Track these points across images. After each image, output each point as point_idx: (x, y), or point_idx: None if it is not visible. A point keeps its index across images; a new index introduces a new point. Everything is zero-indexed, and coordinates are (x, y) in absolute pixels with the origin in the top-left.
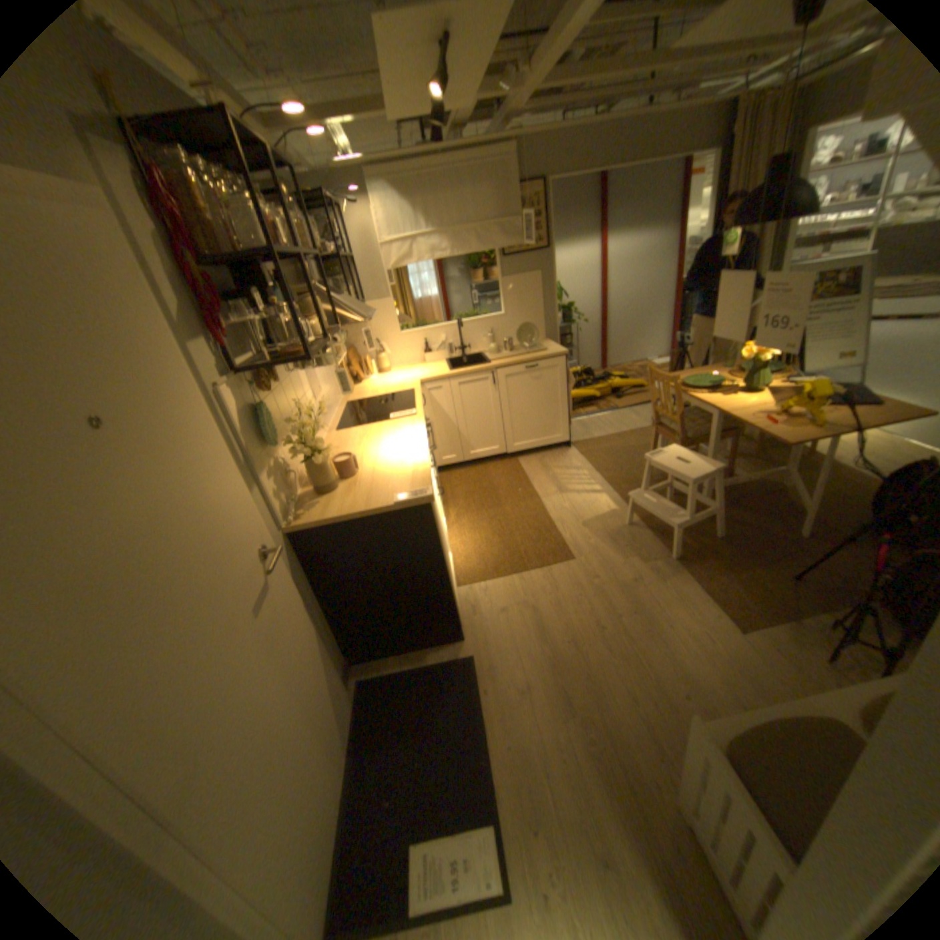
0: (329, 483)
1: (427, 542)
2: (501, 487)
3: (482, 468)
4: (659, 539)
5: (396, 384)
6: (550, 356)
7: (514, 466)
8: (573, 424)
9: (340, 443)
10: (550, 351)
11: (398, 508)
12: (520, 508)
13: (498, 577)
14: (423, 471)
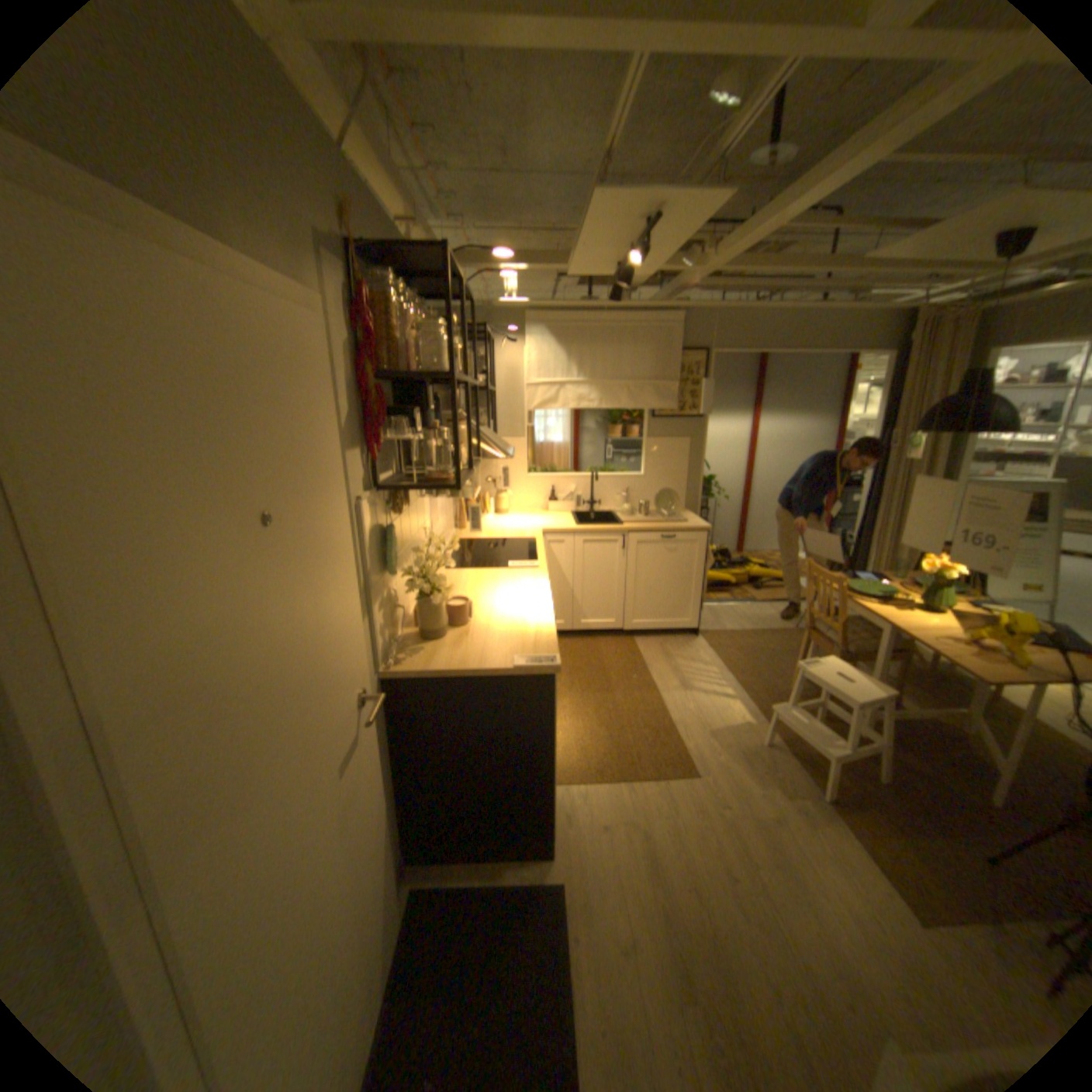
0: (436, 627)
1: (539, 720)
2: (613, 668)
3: (592, 641)
4: (808, 771)
5: (515, 528)
6: (687, 528)
7: (630, 646)
8: (702, 609)
9: (450, 583)
10: (689, 523)
11: (517, 672)
12: (634, 699)
13: (602, 782)
14: (547, 632)
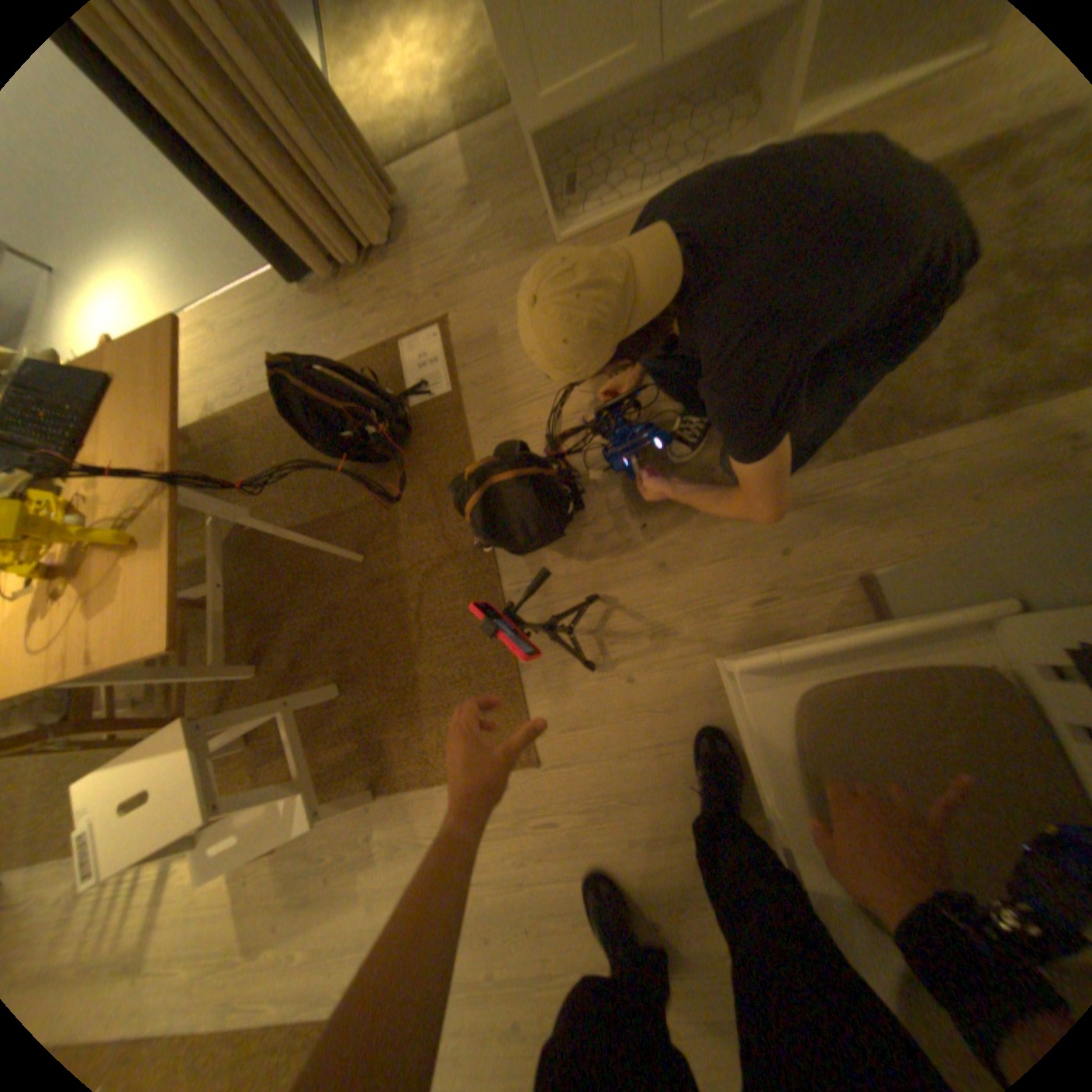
0: None
1: None
2: None
3: None
4: (317, 808)
5: None
6: None
7: None
8: None
9: None
10: None
11: None
12: None
13: None
14: None
